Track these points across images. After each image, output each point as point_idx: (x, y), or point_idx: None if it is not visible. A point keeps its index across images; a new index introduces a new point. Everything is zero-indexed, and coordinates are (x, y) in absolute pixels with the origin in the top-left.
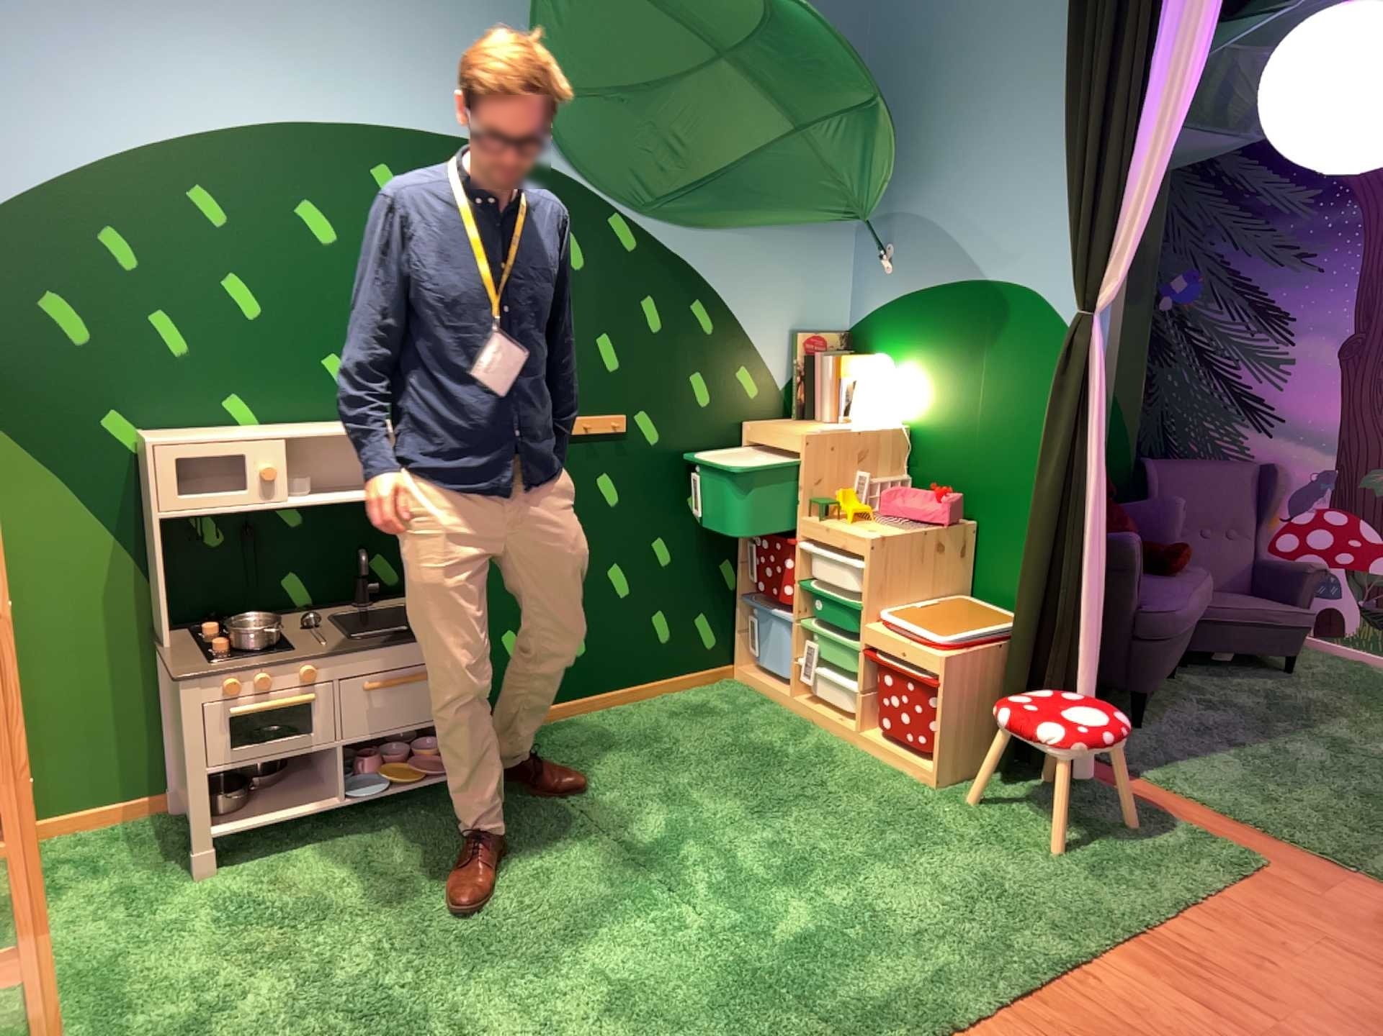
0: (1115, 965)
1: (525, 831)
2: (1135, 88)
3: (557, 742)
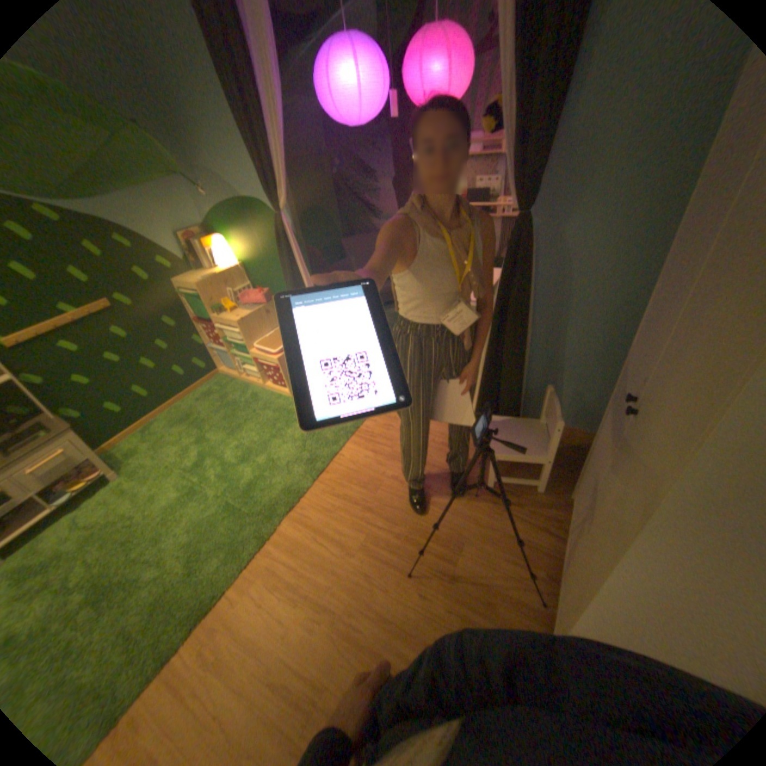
0: (347, 448)
1: (141, 481)
2: (254, 100)
3: (151, 432)
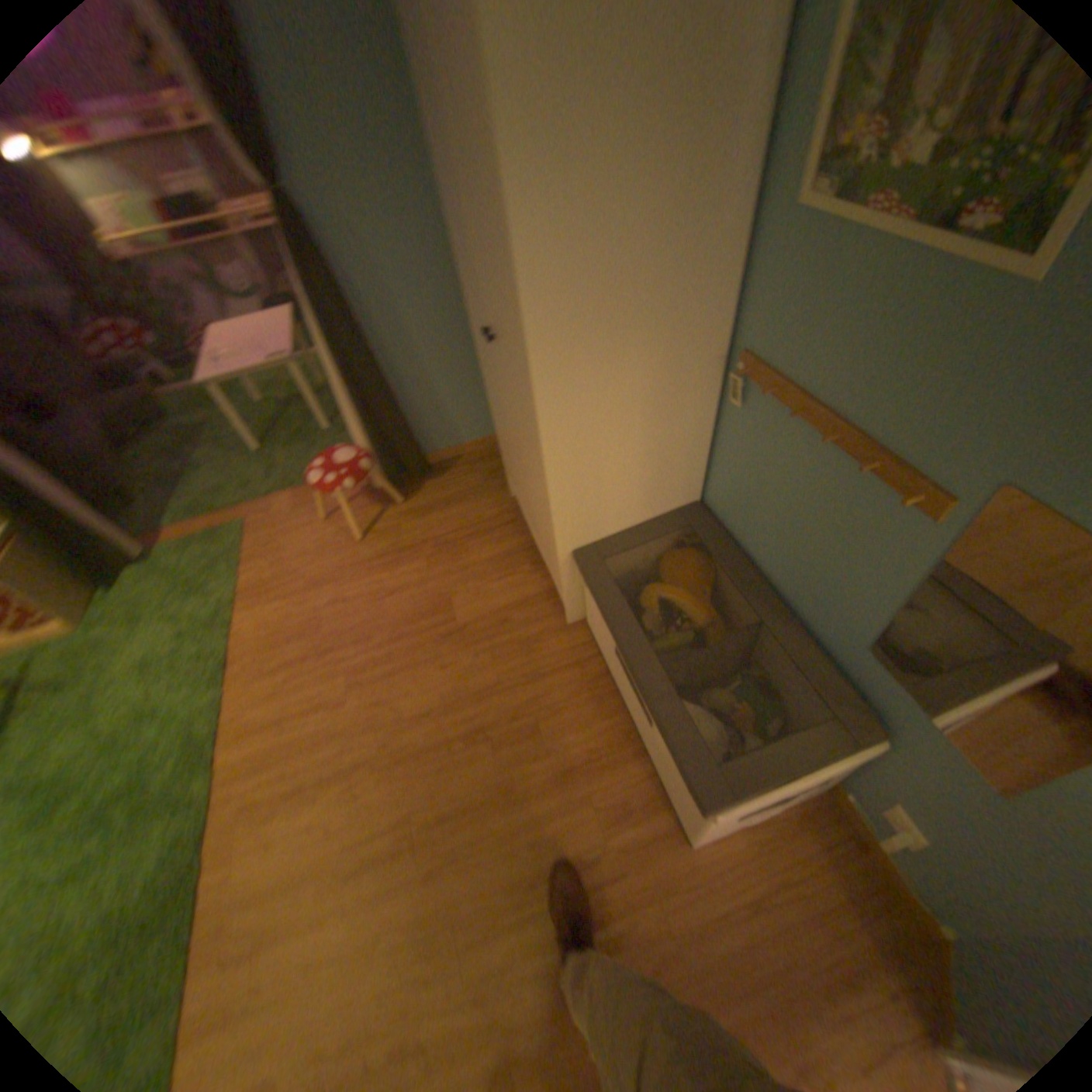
0: (240, 617)
1: None
2: None
3: None
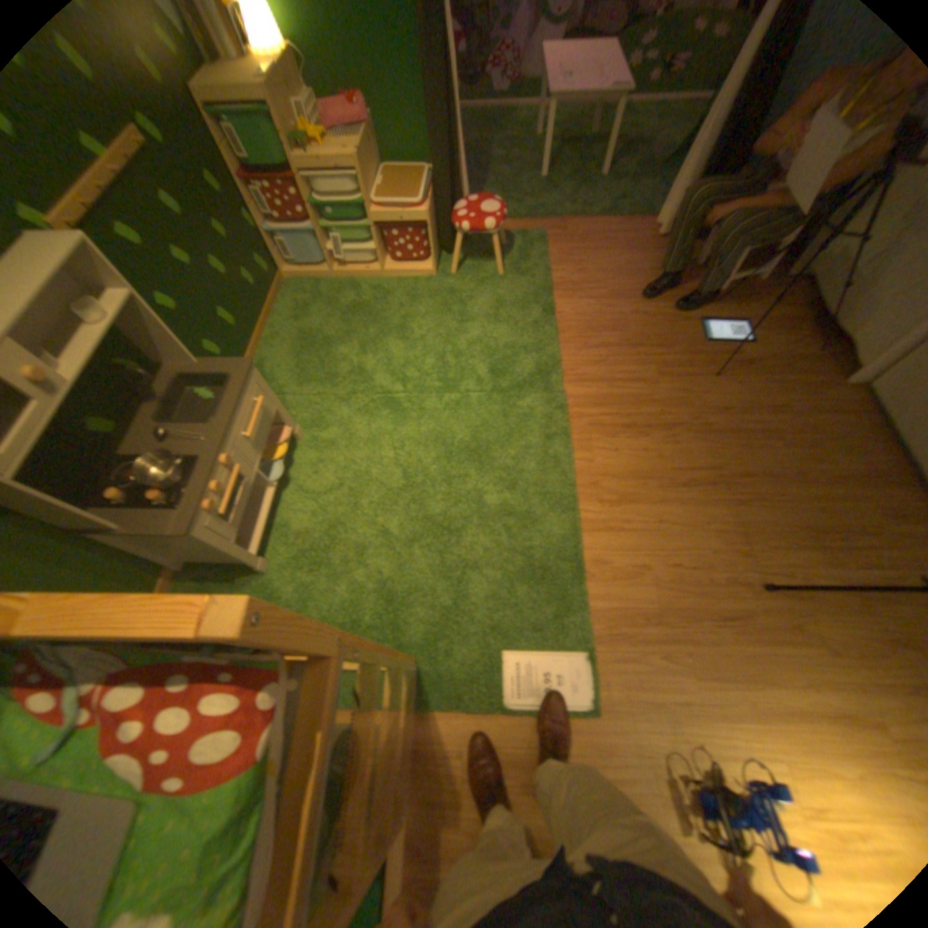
0: (558, 305)
1: (341, 422)
2: None
3: (273, 374)
